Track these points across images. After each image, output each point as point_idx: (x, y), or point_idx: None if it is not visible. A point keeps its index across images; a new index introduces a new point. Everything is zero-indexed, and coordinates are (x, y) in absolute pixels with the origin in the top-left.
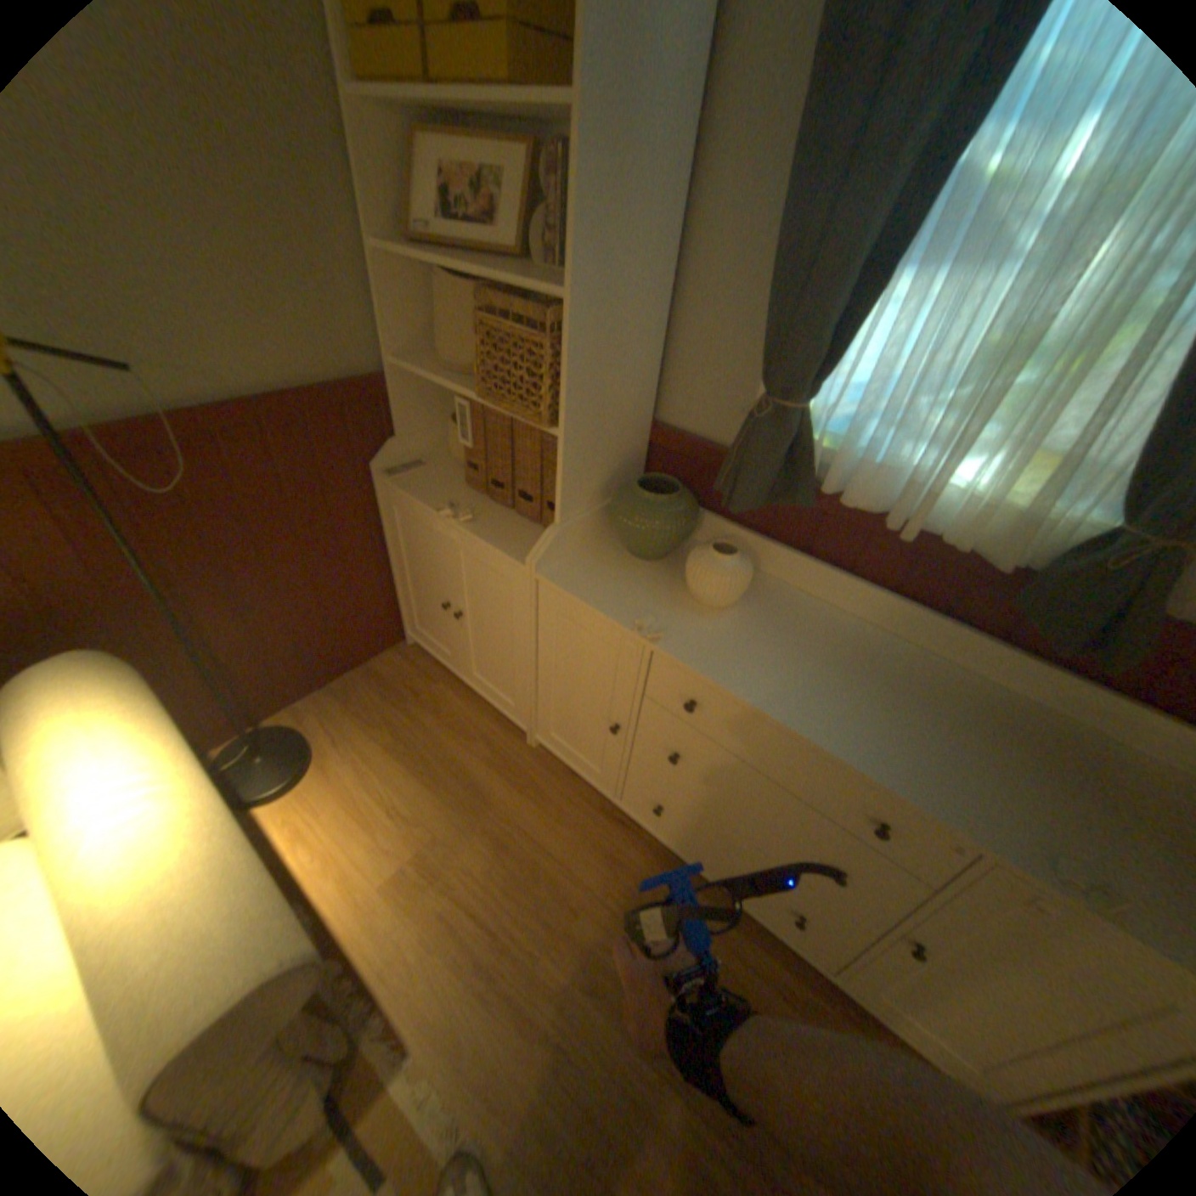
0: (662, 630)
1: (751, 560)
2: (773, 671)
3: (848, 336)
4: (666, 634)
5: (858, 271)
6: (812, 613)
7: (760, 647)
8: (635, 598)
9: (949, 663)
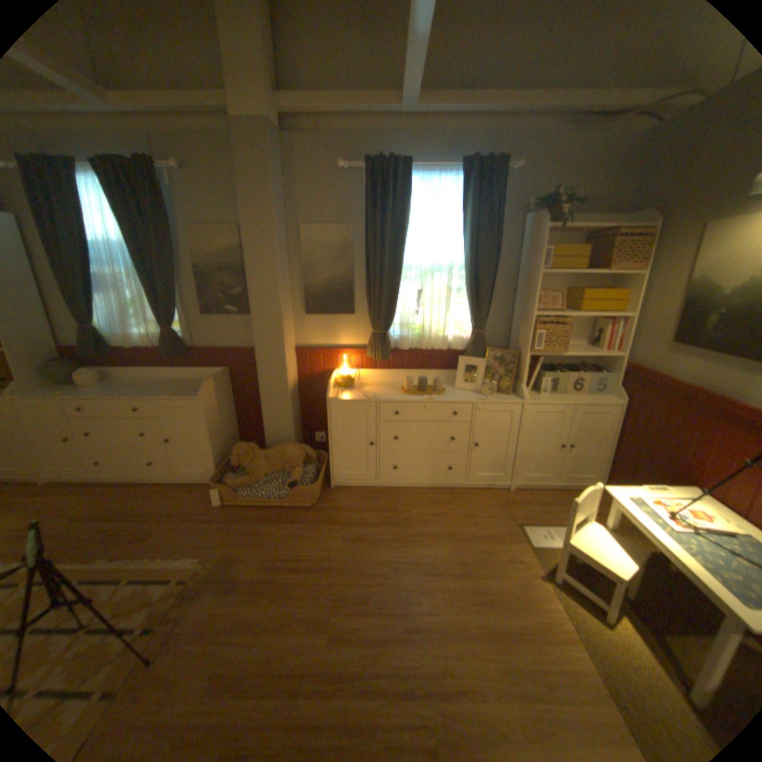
0: (62, 395)
1: (95, 371)
2: (102, 392)
3: (87, 309)
4: (61, 394)
5: (77, 295)
6: (125, 381)
7: (100, 390)
8: (53, 393)
9: (166, 379)
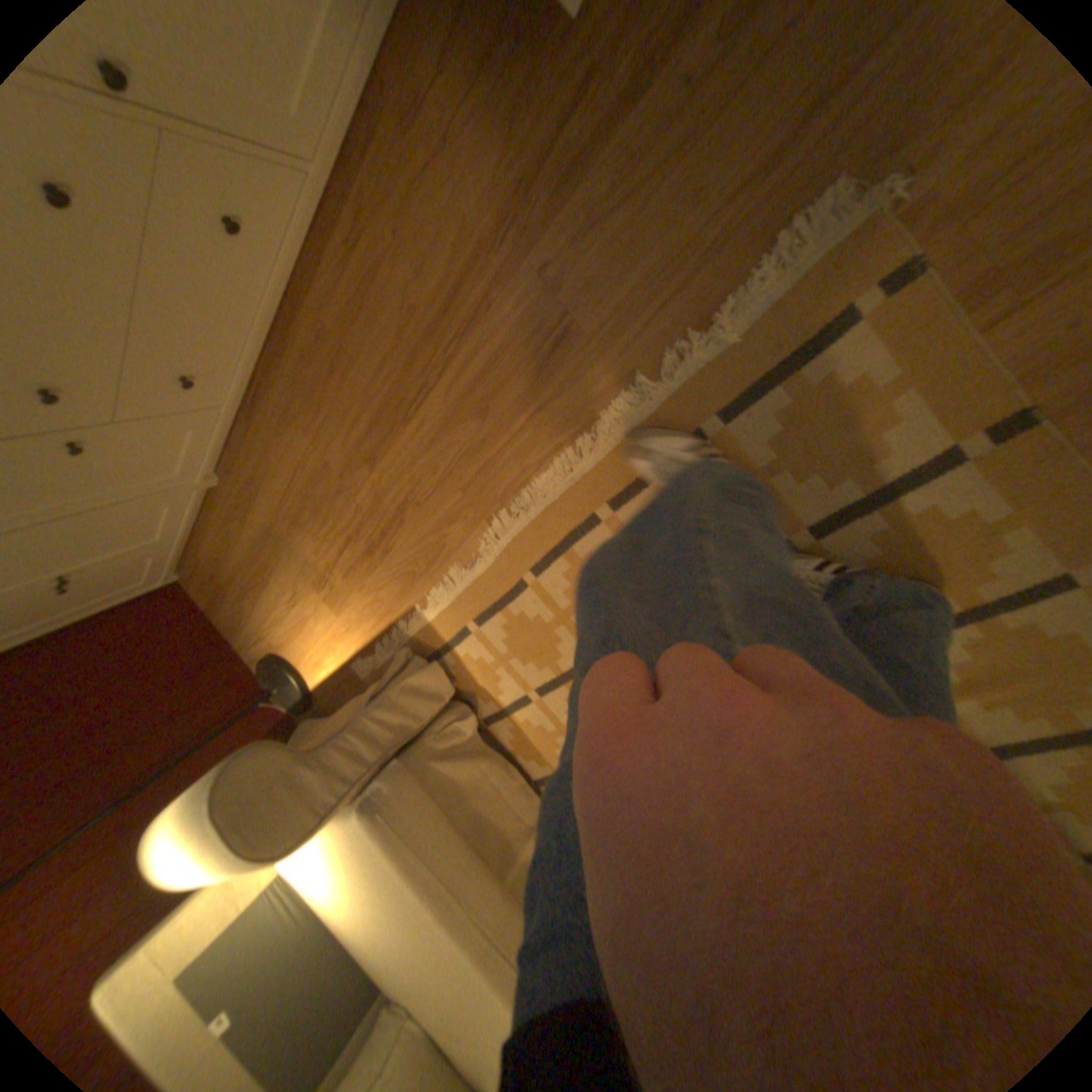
0: None
1: None
2: None
3: None
4: None
5: None
6: None
7: None
8: None
9: None
